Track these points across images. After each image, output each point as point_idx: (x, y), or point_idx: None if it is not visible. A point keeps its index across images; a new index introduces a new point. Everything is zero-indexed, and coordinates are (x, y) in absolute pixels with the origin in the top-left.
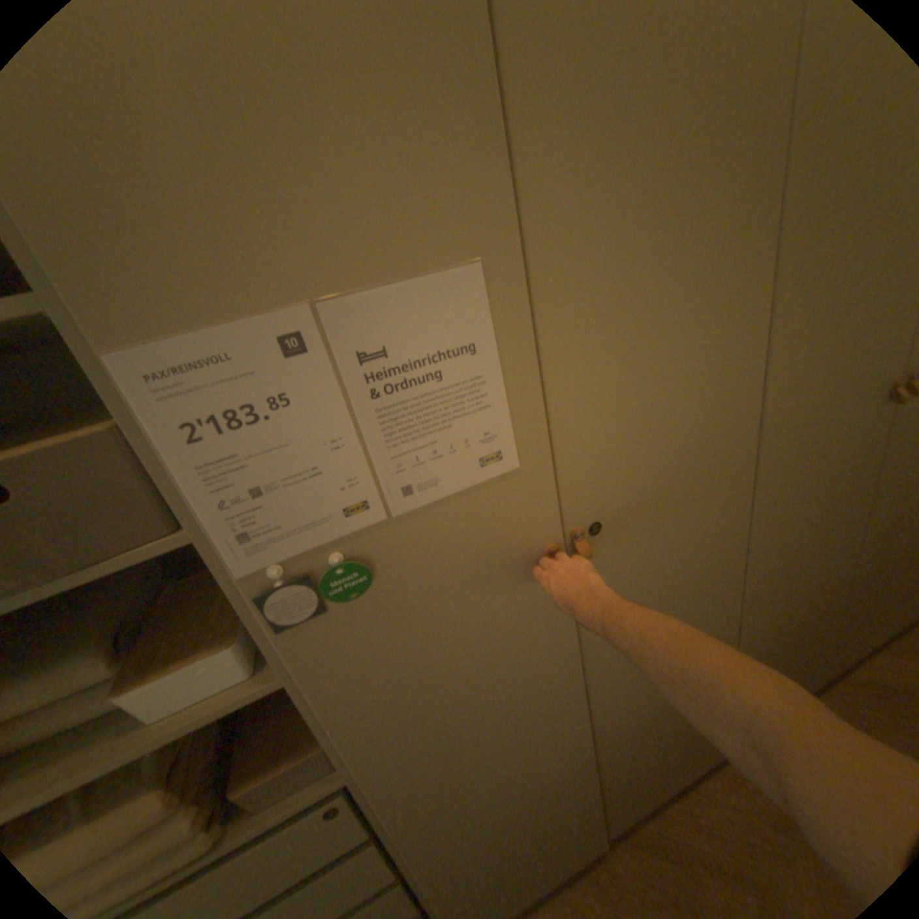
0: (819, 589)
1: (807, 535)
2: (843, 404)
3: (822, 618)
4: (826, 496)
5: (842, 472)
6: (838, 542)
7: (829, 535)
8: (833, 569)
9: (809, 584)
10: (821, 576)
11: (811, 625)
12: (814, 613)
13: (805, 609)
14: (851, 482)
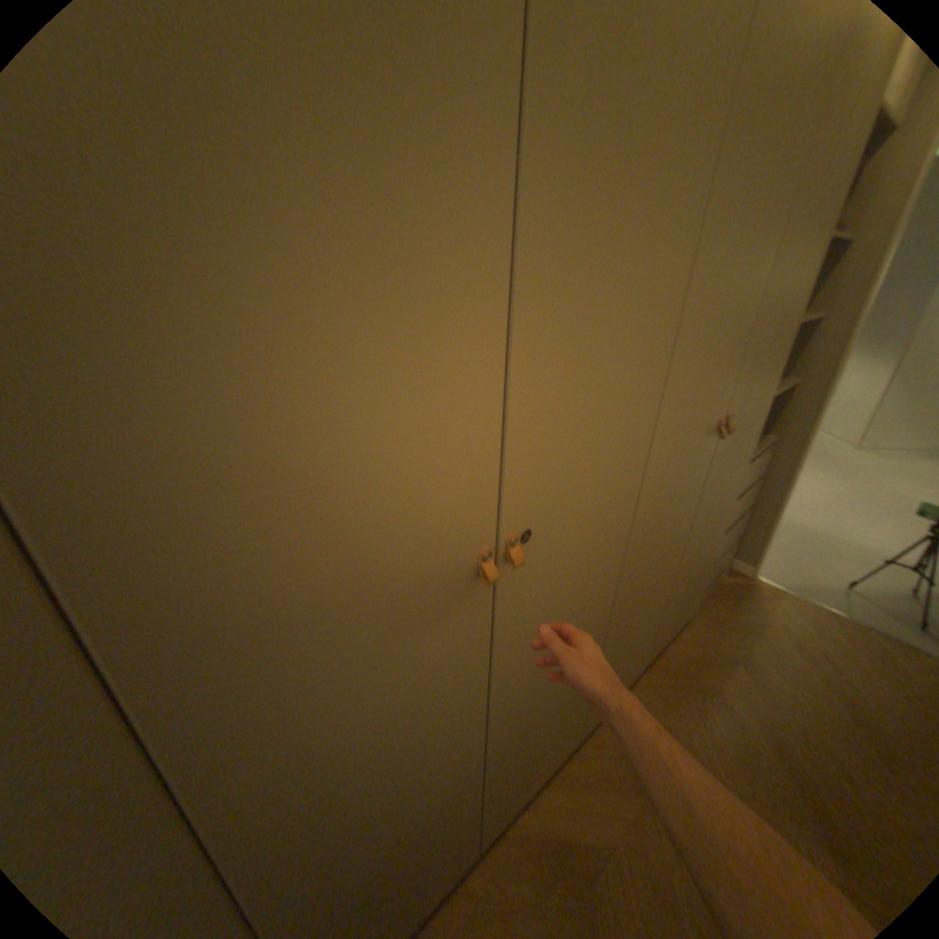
0: (426, 805)
1: (372, 774)
2: (381, 608)
3: (446, 822)
4: (394, 719)
5: (418, 682)
6: (444, 748)
7: (422, 751)
8: (445, 775)
9: (404, 811)
10: (425, 793)
11: (428, 839)
12: (428, 828)
13: (407, 836)
14: (442, 683)
